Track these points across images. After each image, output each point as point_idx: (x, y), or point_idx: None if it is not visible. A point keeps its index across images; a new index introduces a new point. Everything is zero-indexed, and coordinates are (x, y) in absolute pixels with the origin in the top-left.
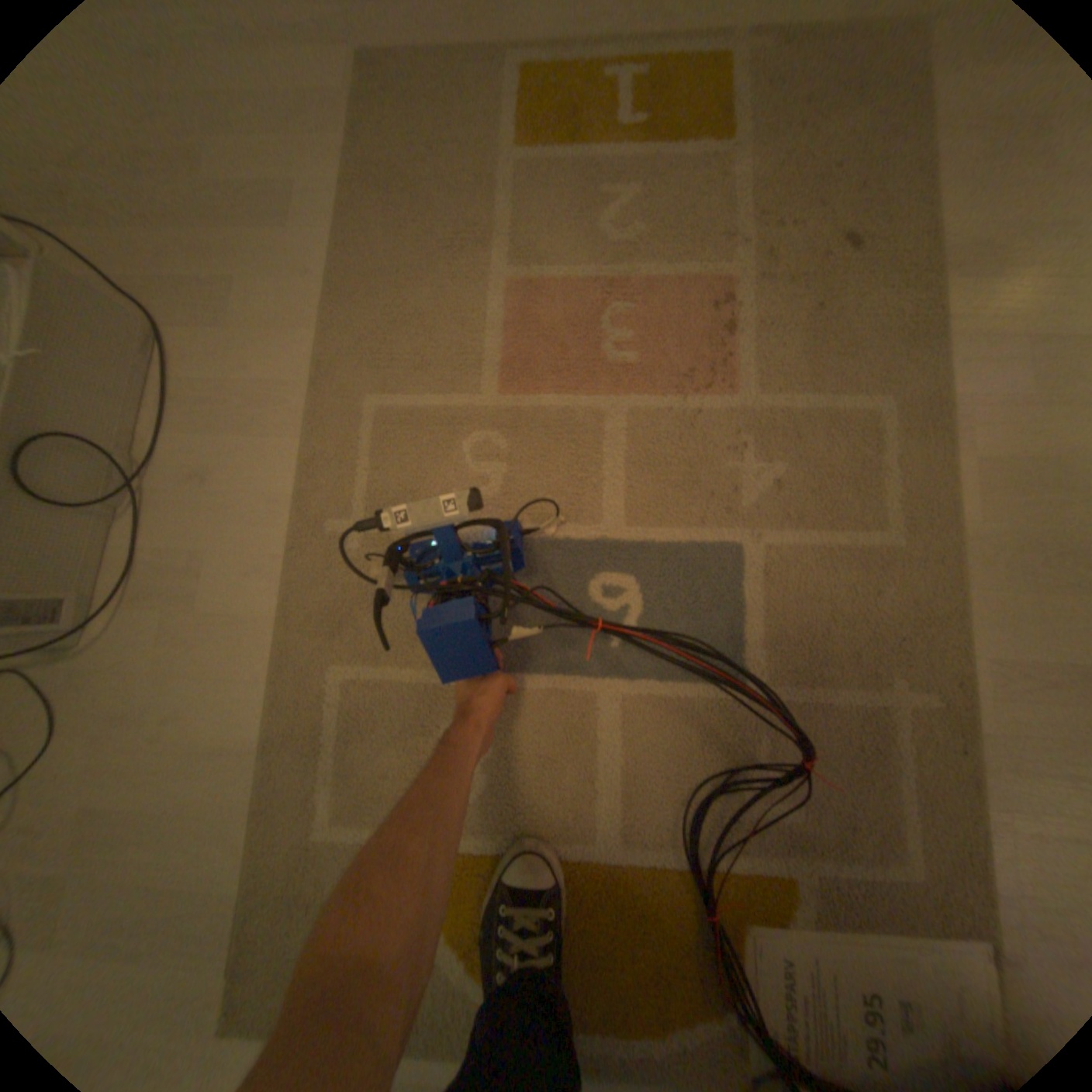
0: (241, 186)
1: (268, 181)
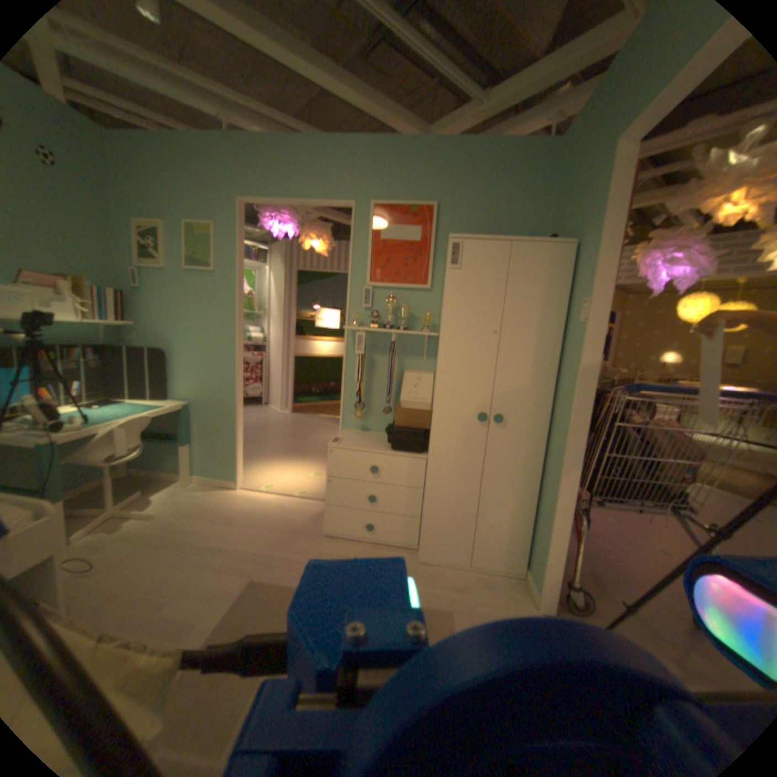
0: (173, 623)
1: (185, 624)
